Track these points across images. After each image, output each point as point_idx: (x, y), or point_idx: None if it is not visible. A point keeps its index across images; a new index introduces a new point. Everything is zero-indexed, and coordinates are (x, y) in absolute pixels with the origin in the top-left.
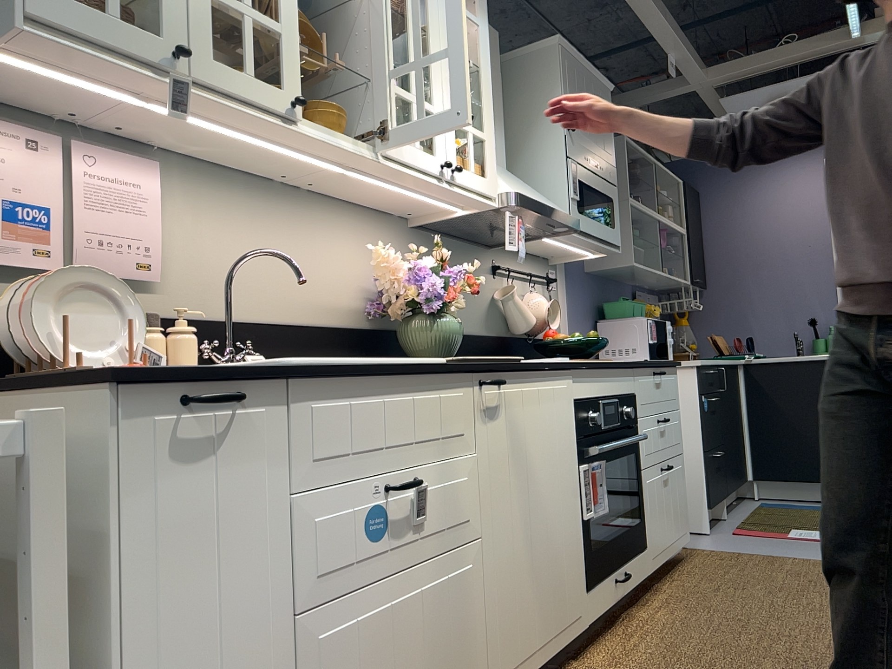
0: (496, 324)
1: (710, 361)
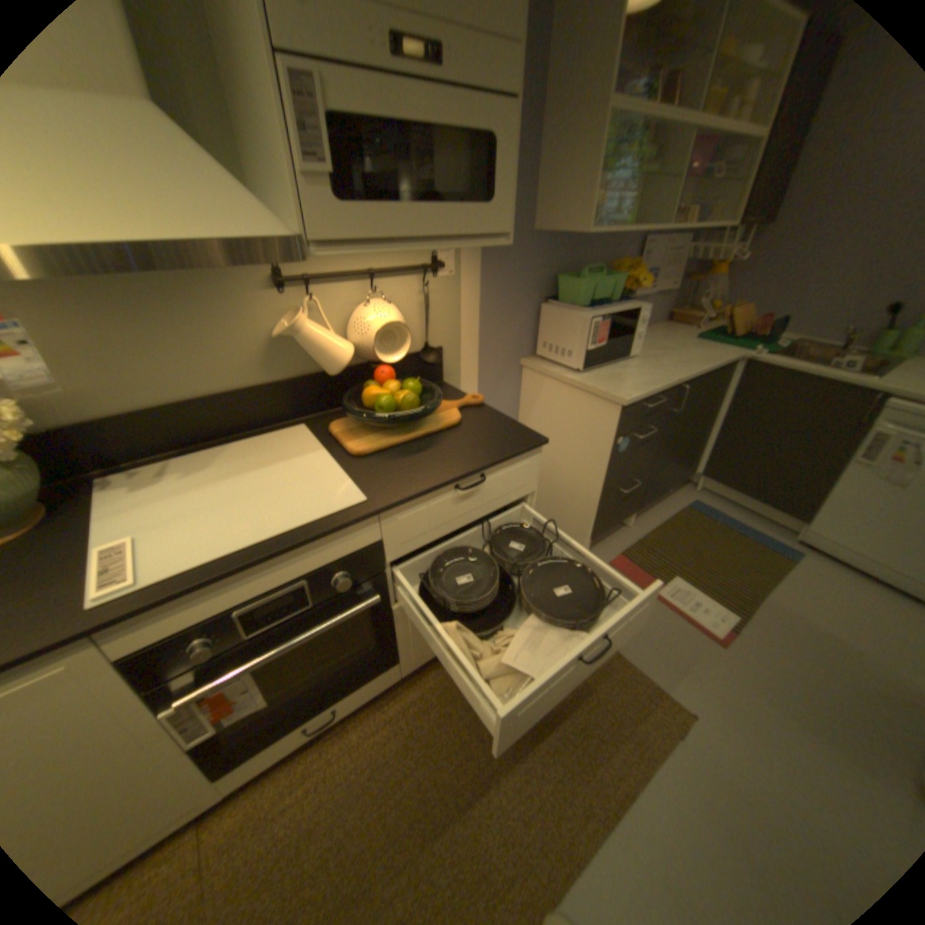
0: (289, 361)
1: (659, 388)
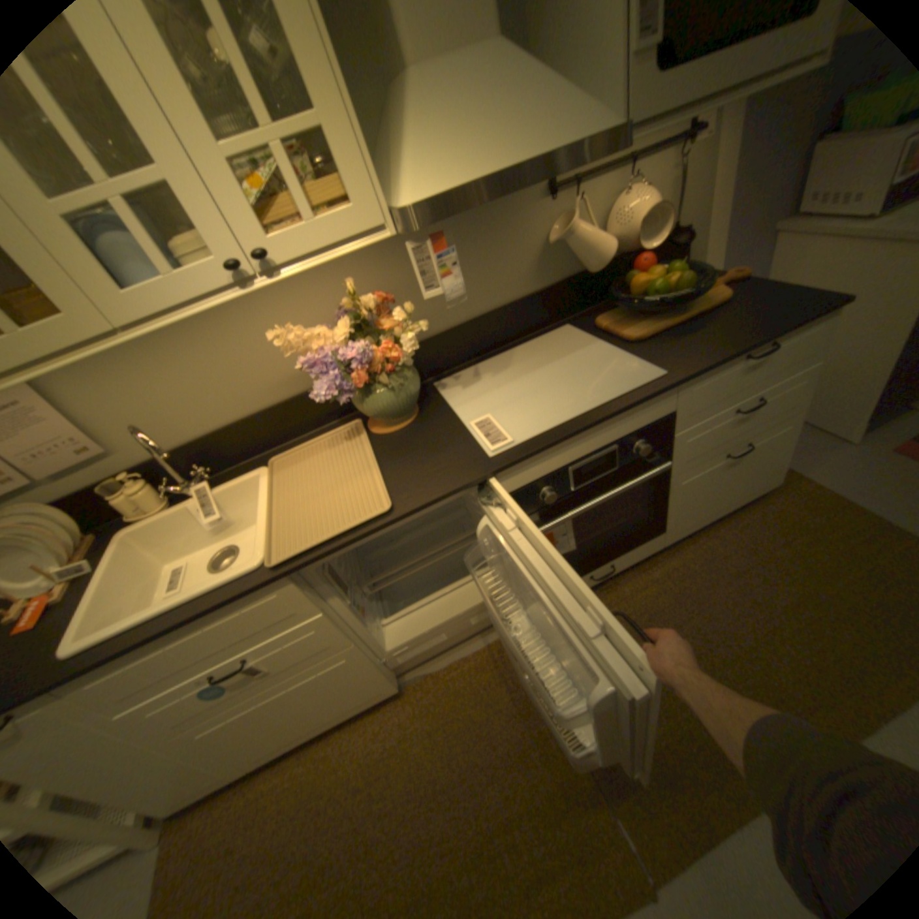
0: (556, 267)
1: None
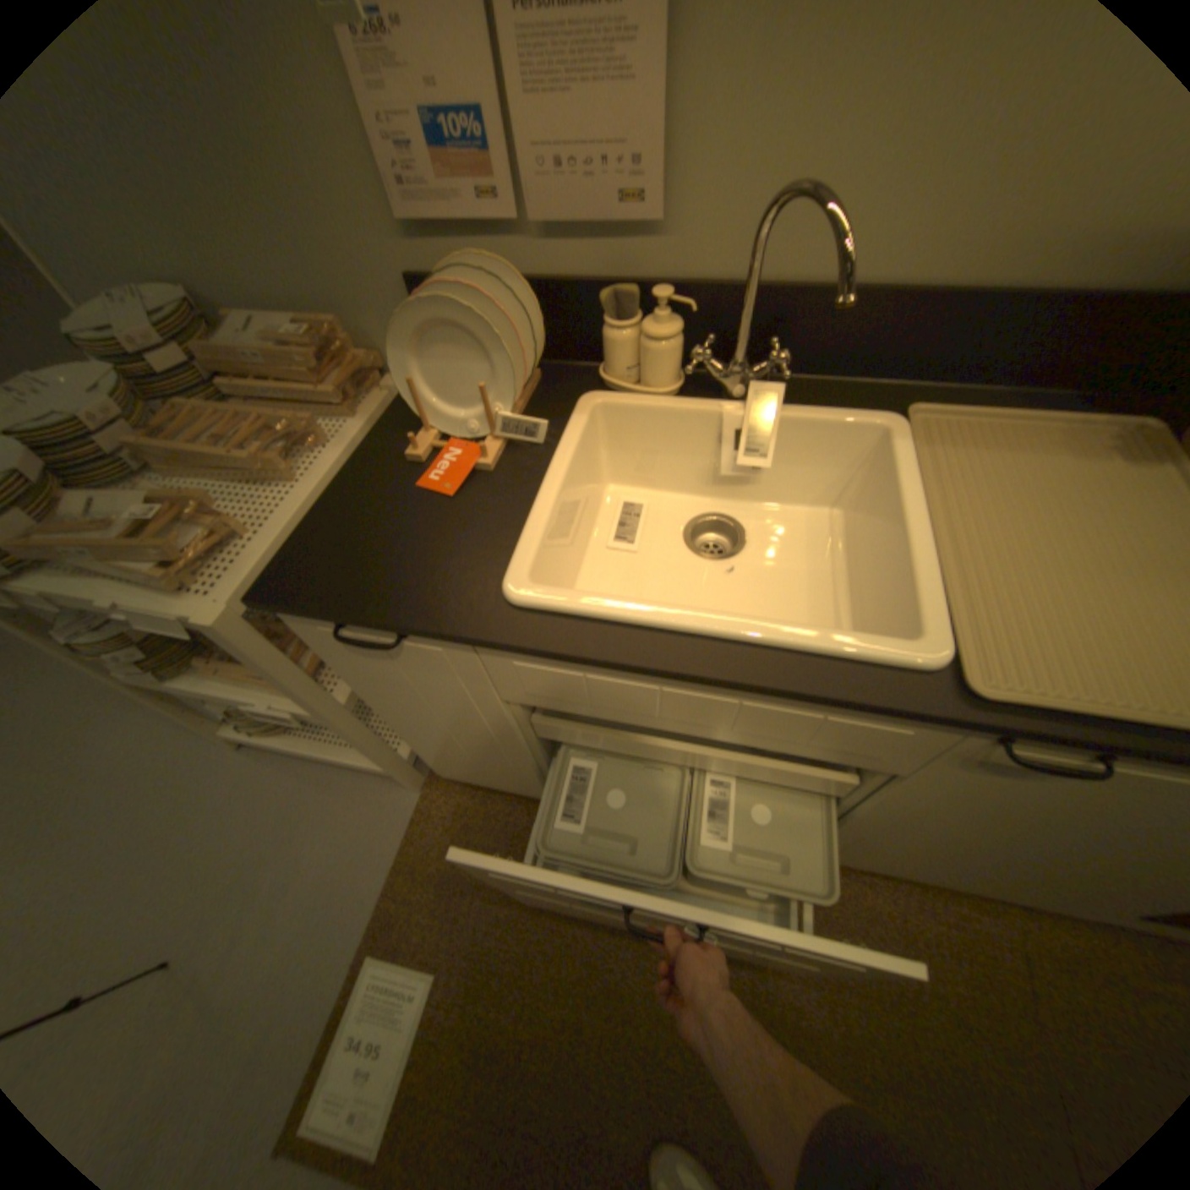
0: None
1: None
